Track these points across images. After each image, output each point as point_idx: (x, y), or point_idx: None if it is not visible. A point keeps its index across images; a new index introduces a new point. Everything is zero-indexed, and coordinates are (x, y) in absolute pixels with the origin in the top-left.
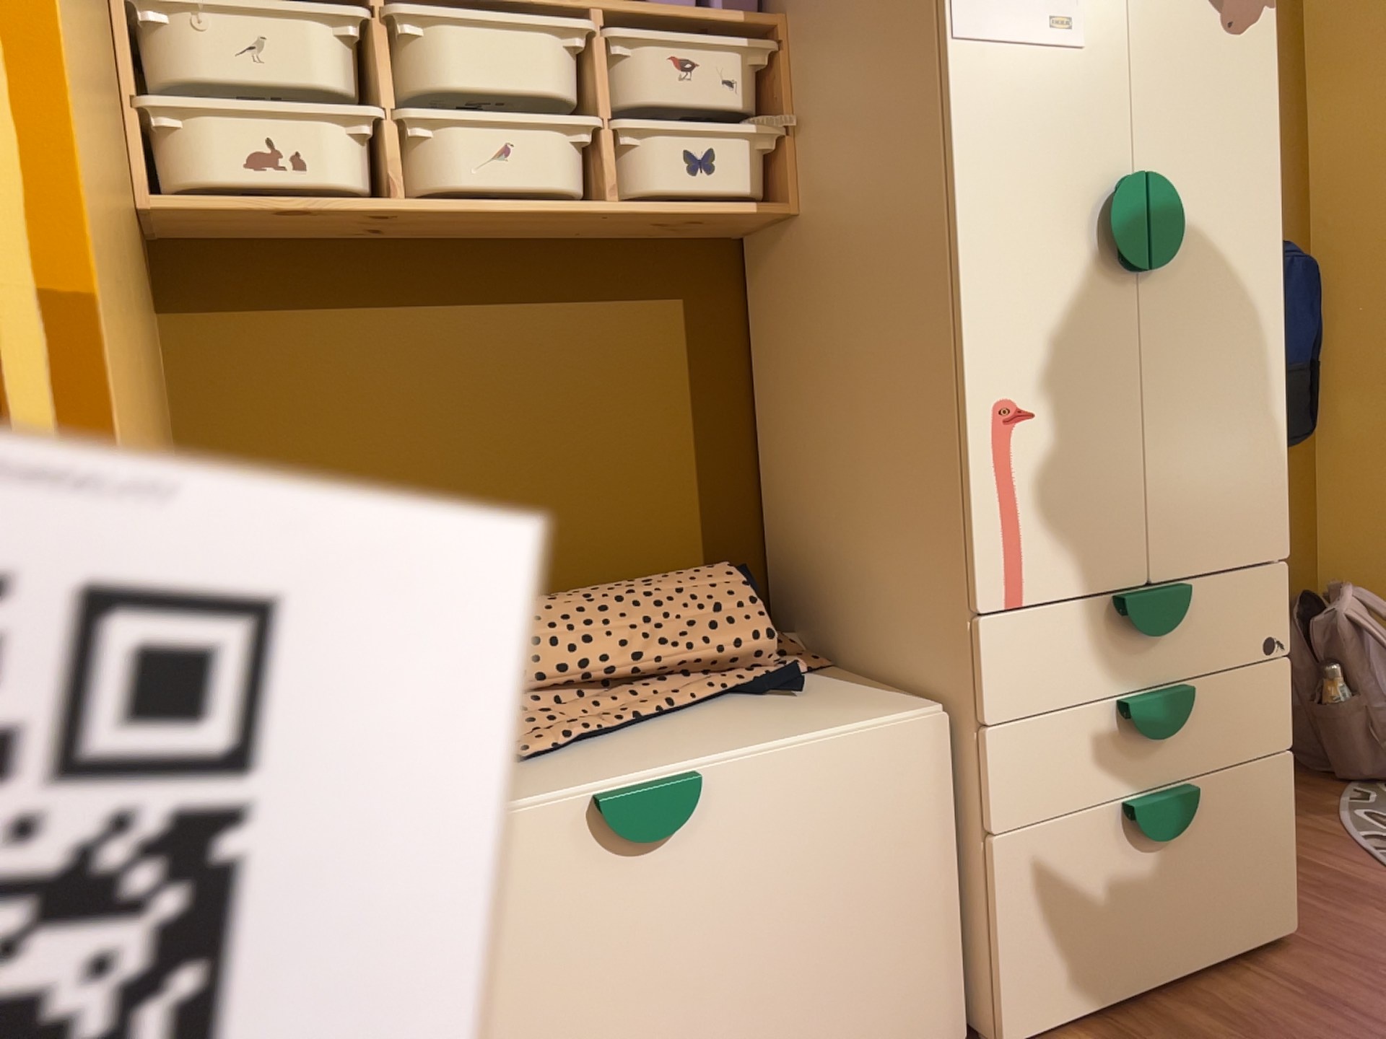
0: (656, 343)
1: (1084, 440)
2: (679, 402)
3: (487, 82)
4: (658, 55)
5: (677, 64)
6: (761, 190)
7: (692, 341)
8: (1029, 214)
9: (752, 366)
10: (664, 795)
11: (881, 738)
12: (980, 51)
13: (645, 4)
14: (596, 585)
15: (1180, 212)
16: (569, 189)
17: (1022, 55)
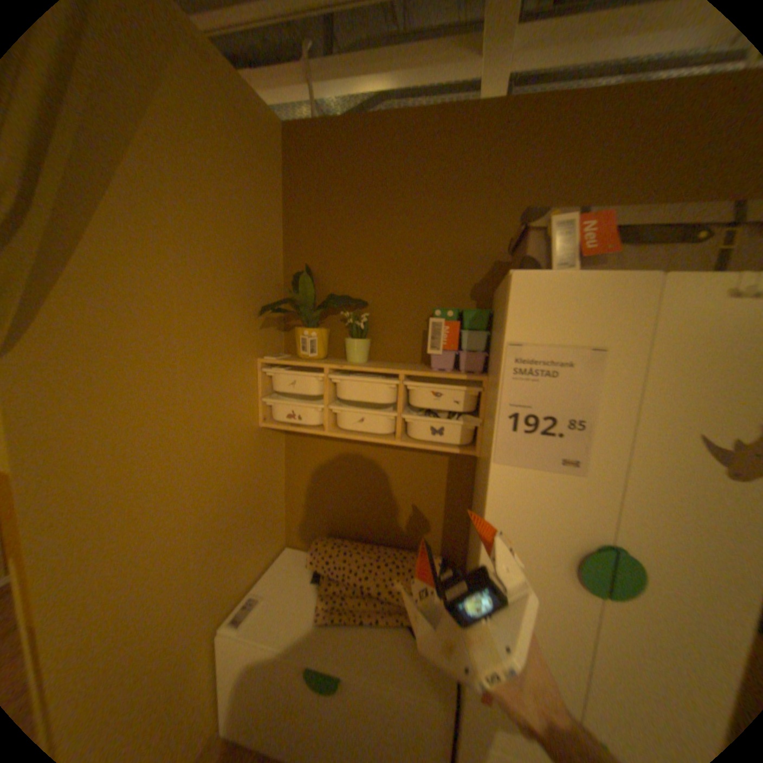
0: (434, 471)
1: (544, 655)
2: (439, 493)
3: (359, 396)
4: (422, 392)
5: (430, 396)
6: (466, 442)
7: (449, 473)
8: (528, 547)
9: (473, 488)
10: (325, 680)
11: (418, 705)
12: (510, 470)
13: (422, 371)
14: (388, 550)
15: (648, 574)
16: (384, 433)
17: (539, 474)
